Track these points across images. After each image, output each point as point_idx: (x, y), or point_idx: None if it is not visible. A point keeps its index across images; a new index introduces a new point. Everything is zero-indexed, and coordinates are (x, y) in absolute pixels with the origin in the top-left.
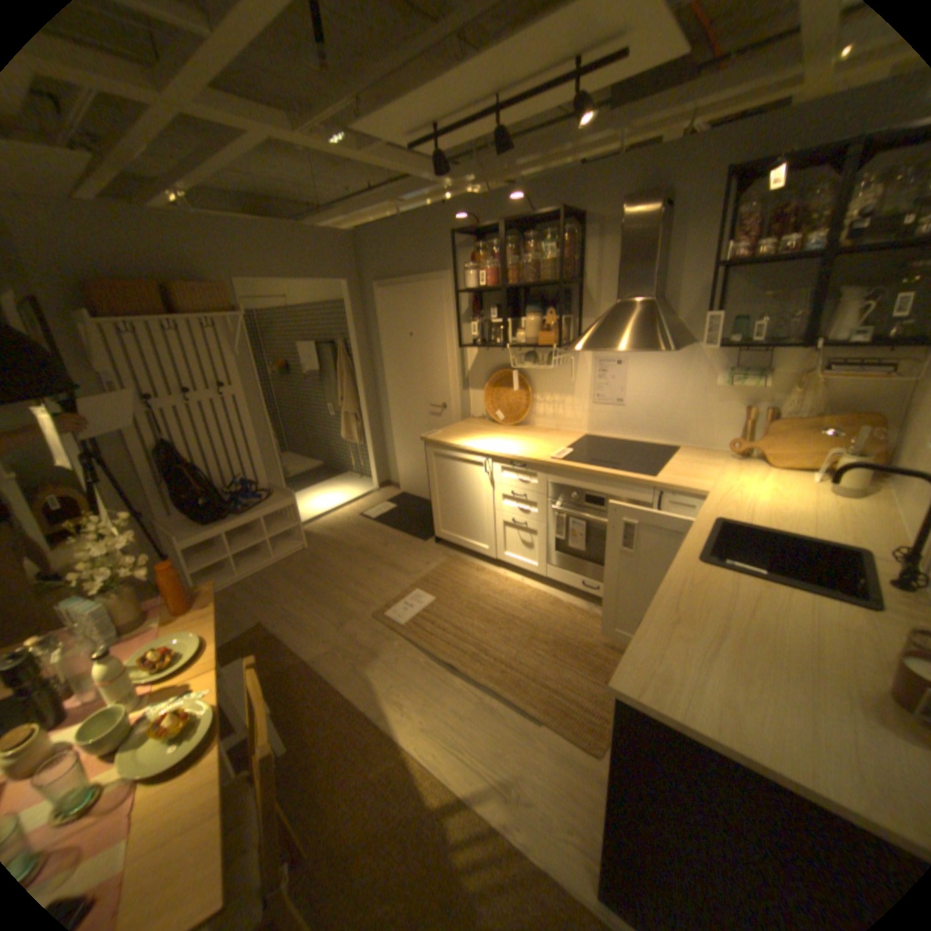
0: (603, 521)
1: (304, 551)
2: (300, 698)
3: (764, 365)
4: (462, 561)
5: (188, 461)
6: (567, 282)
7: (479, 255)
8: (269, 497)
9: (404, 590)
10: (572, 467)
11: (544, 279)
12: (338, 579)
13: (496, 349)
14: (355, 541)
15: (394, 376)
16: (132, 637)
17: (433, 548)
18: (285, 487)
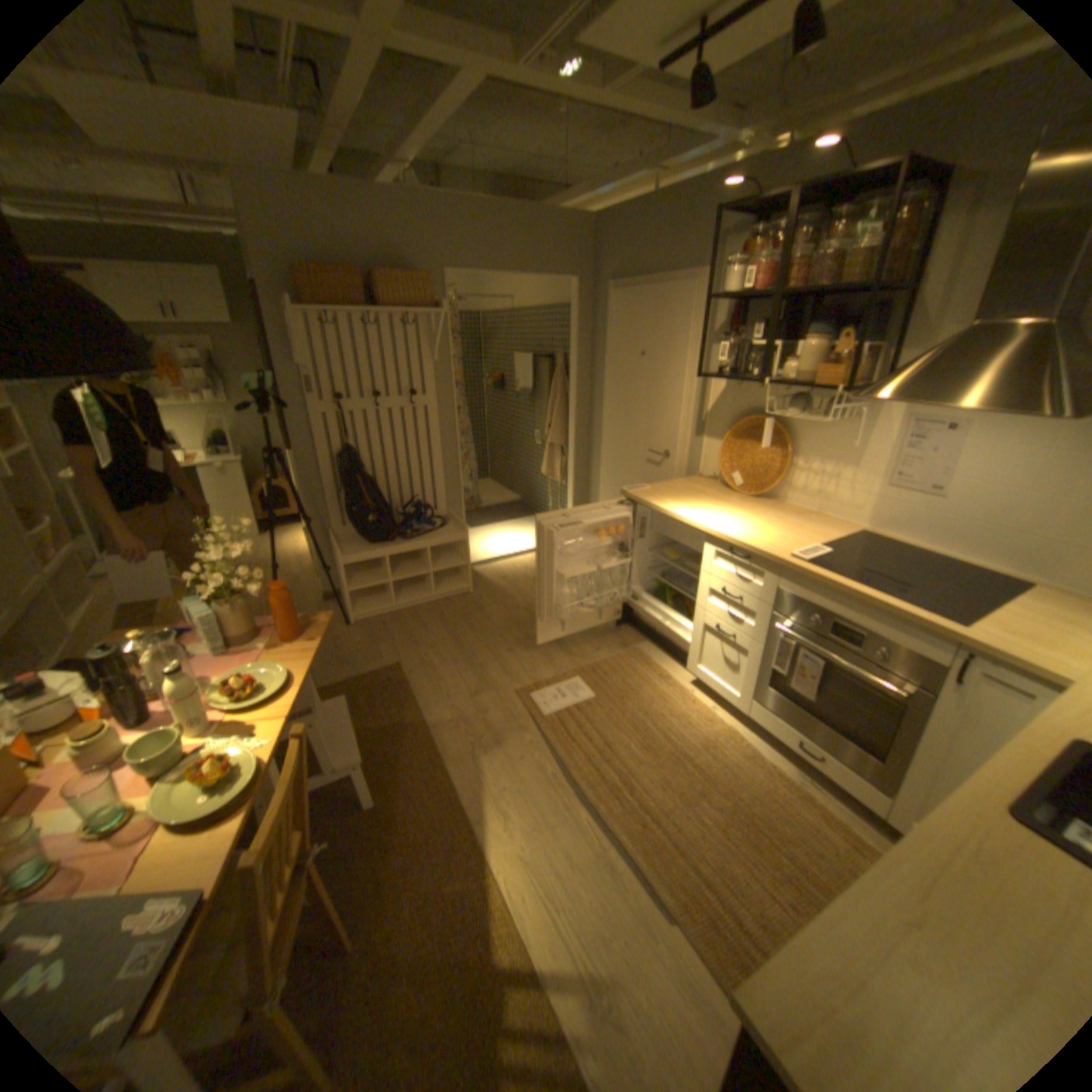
0: (854, 669)
1: (469, 594)
2: (409, 762)
3: None
4: (641, 658)
5: (370, 472)
6: (890, 288)
7: (754, 242)
8: (443, 526)
9: (559, 674)
10: (822, 576)
11: (851, 280)
12: (492, 637)
13: (753, 383)
14: (525, 597)
15: (613, 406)
16: (240, 651)
17: (611, 631)
18: (461, 519)
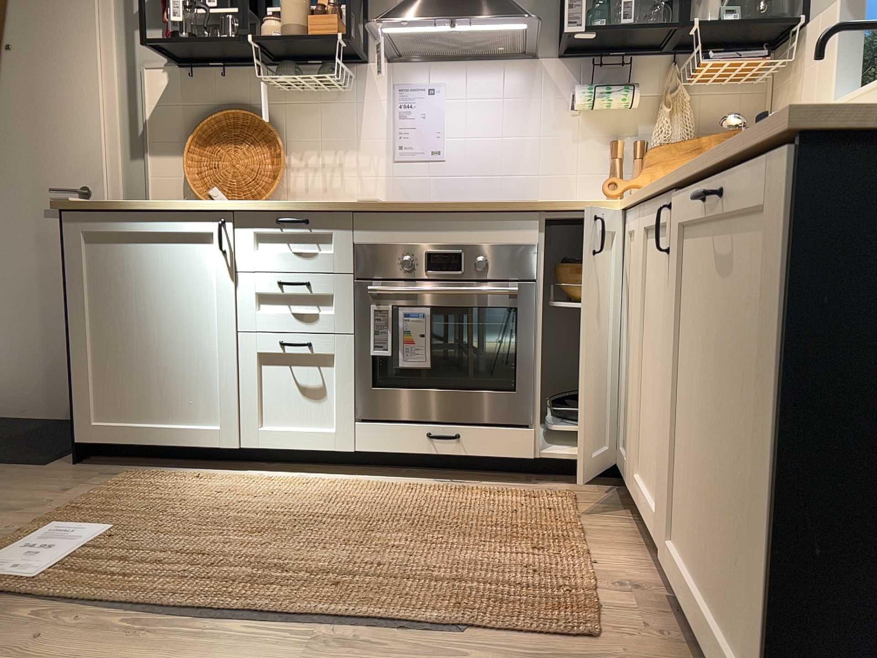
0: (466, 290)
1: None
2: None
3: (619, 88)
4: (155, 474)
5: None
6: None
7: None
8: None
9: (15, 534)
10: (404, 202)
11: None
12: None
13: (208, 75)
14: None
15: None
16: None
17: (71, 472)
18: None
